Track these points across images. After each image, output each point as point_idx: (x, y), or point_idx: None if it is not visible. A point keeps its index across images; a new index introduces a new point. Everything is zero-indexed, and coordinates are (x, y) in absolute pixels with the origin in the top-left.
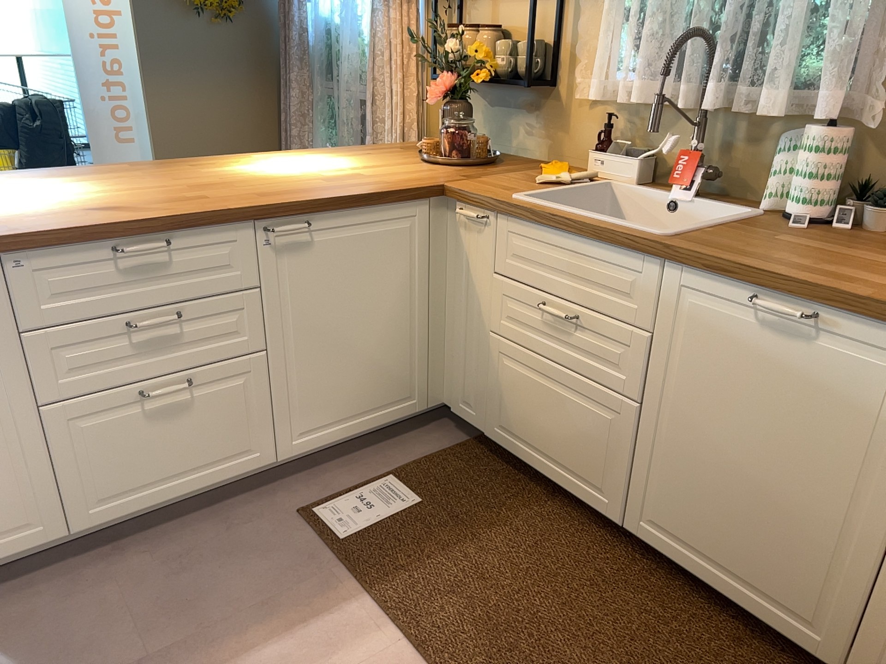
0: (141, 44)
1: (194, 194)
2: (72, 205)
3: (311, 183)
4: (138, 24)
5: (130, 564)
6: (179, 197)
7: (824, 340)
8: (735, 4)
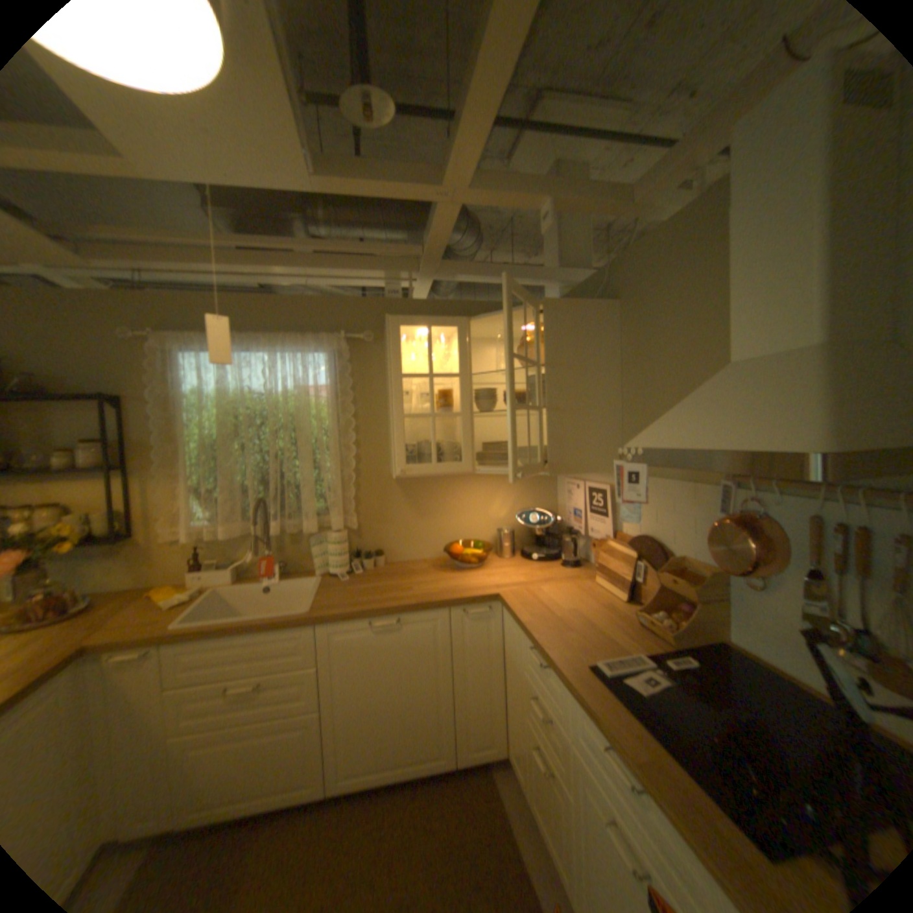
0: None
1: None
2: None
3: None
4: None
5: None
6: None
7: (404, 628)
8: (269, 481)
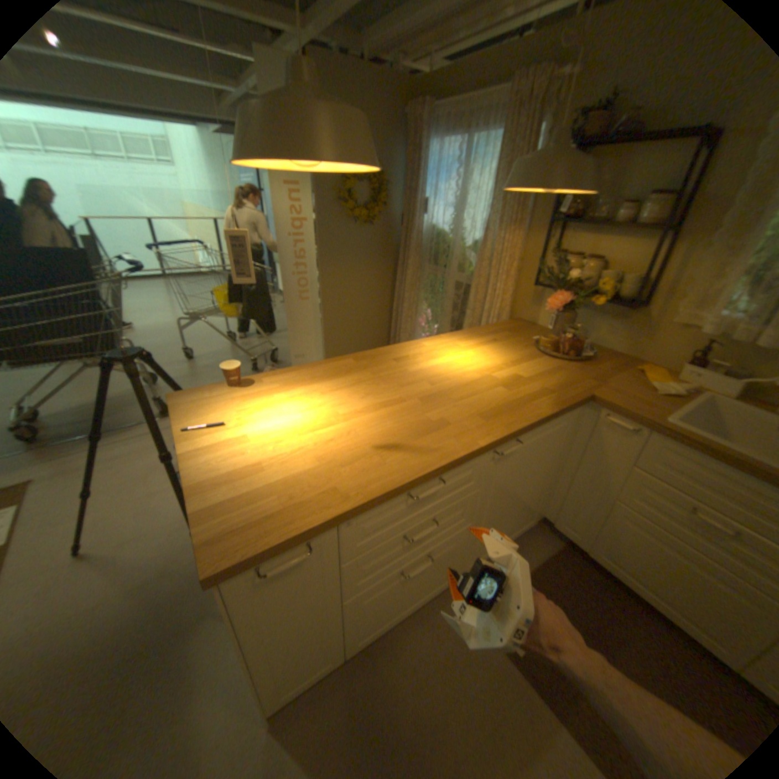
0: (317, 240)
1: (433, 415)
2: (357, 437)
3: (499, 393)
4: (316, 227)
5: (382, 676)
6: (425, 420)
7: None
8: None
